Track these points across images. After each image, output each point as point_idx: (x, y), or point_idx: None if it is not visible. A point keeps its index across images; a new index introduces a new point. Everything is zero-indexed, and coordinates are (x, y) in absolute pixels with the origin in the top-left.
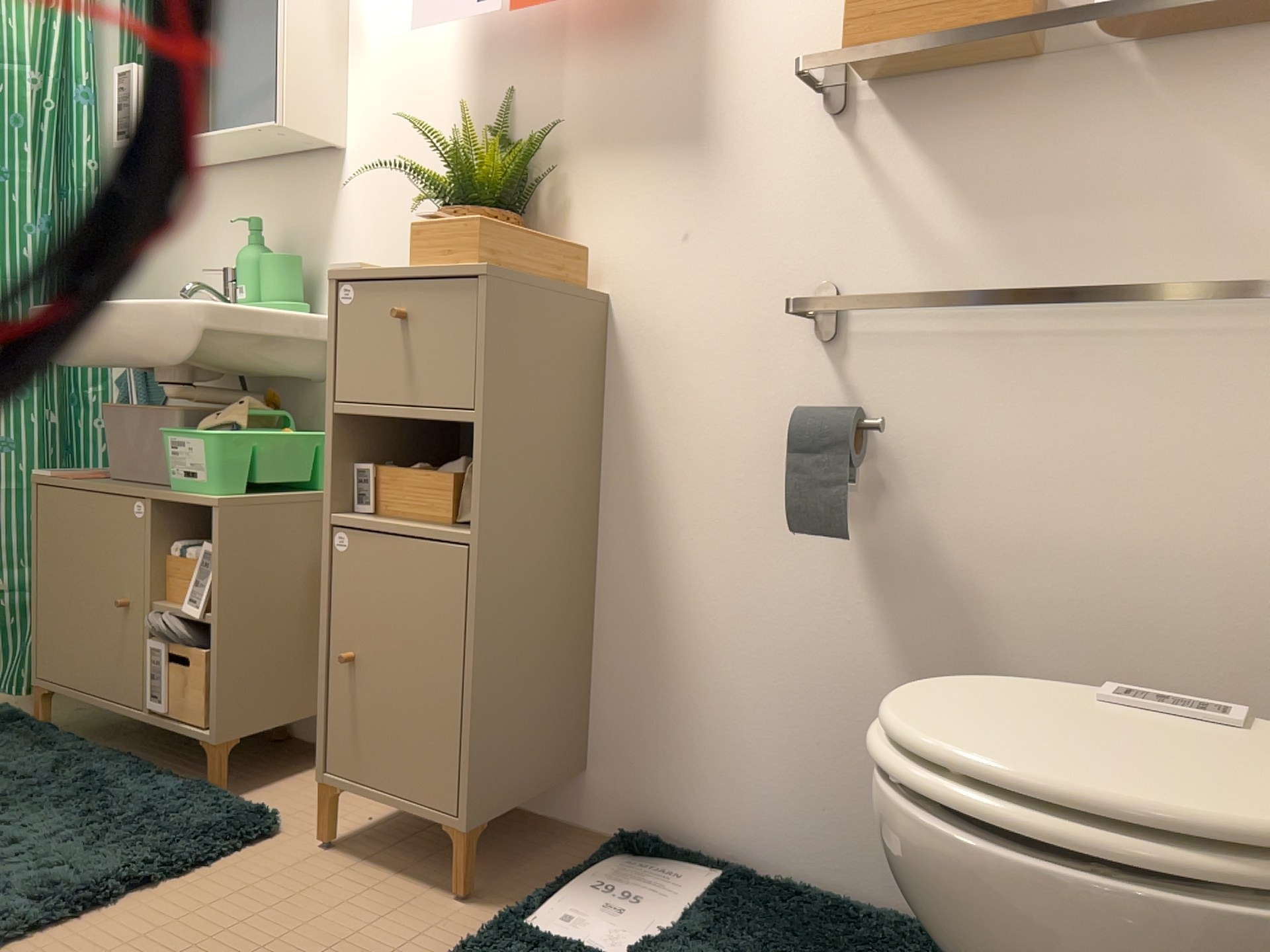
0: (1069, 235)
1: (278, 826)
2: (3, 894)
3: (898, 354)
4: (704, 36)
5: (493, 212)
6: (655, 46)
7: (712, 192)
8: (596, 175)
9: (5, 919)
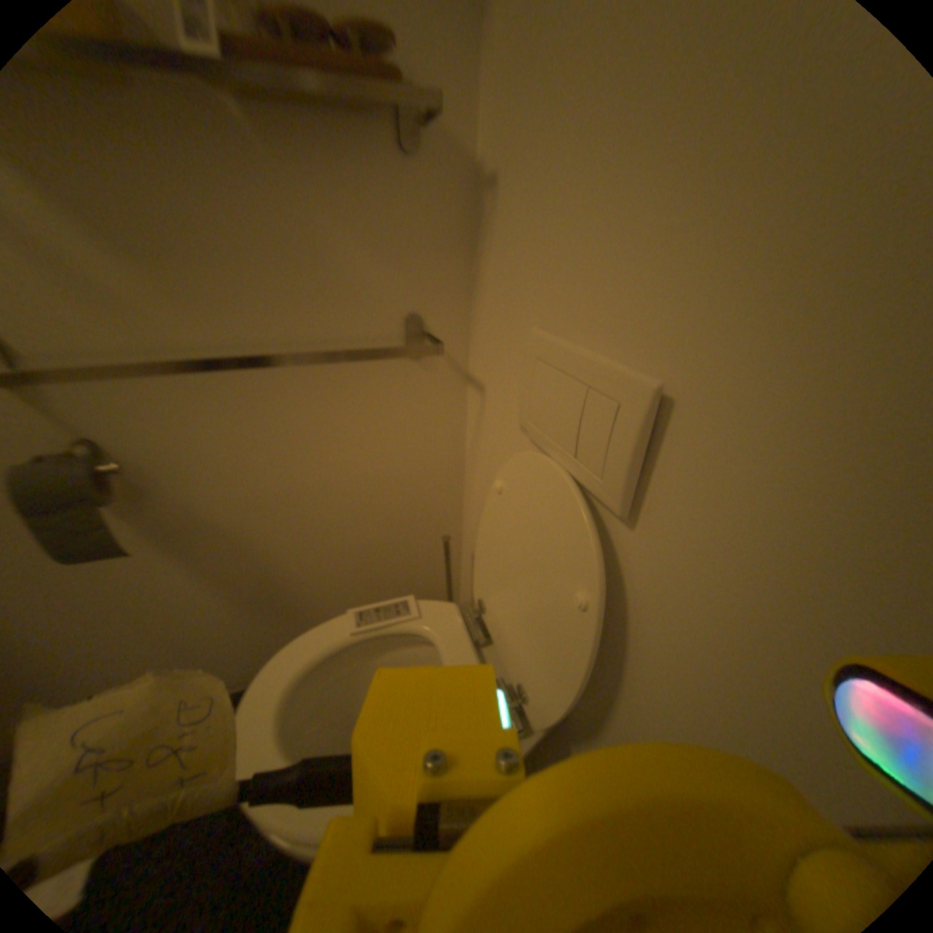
0: (244, 285)
1: None
2: None
3: (119, 393)
4: None
5: None
6: None
7: None
8: None
9: None
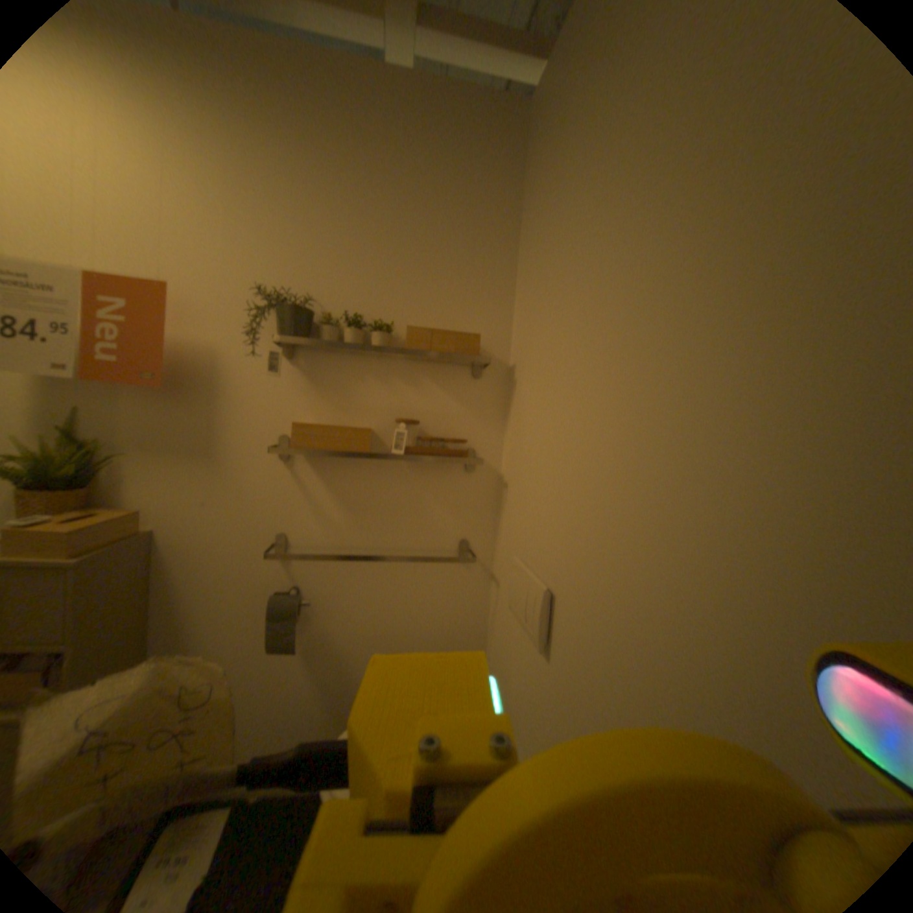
0: (385, 520)
1: None
2: None
3: (317, 564)
4: (215, 405)
5: (63, 487)
6: (183, 403)
7: (220, 484)
8: (143, 464)
9: None
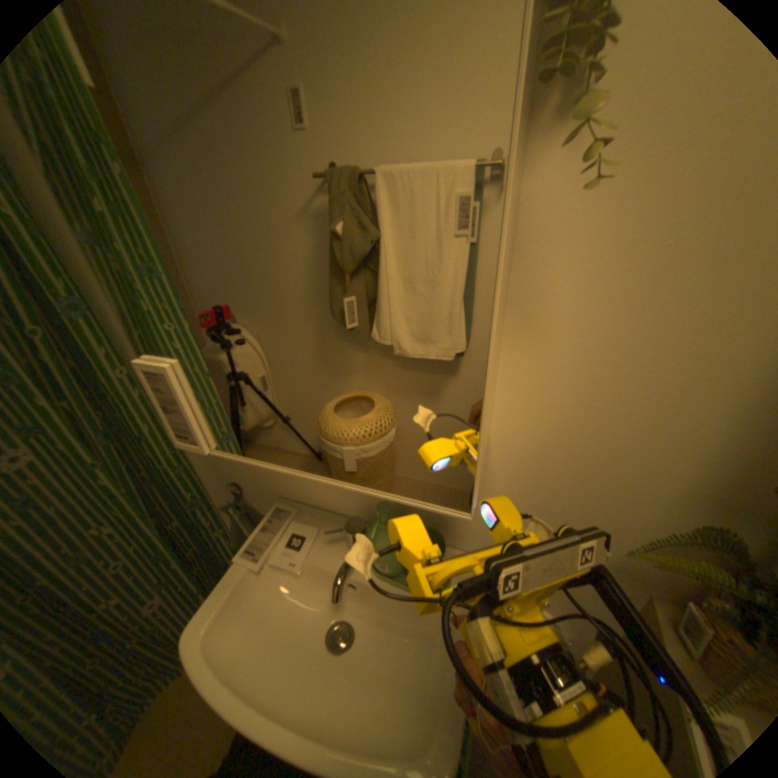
0: None
1: None
2: None
3: None
4: None
5: None
6: None
7: None
8: None
9: None
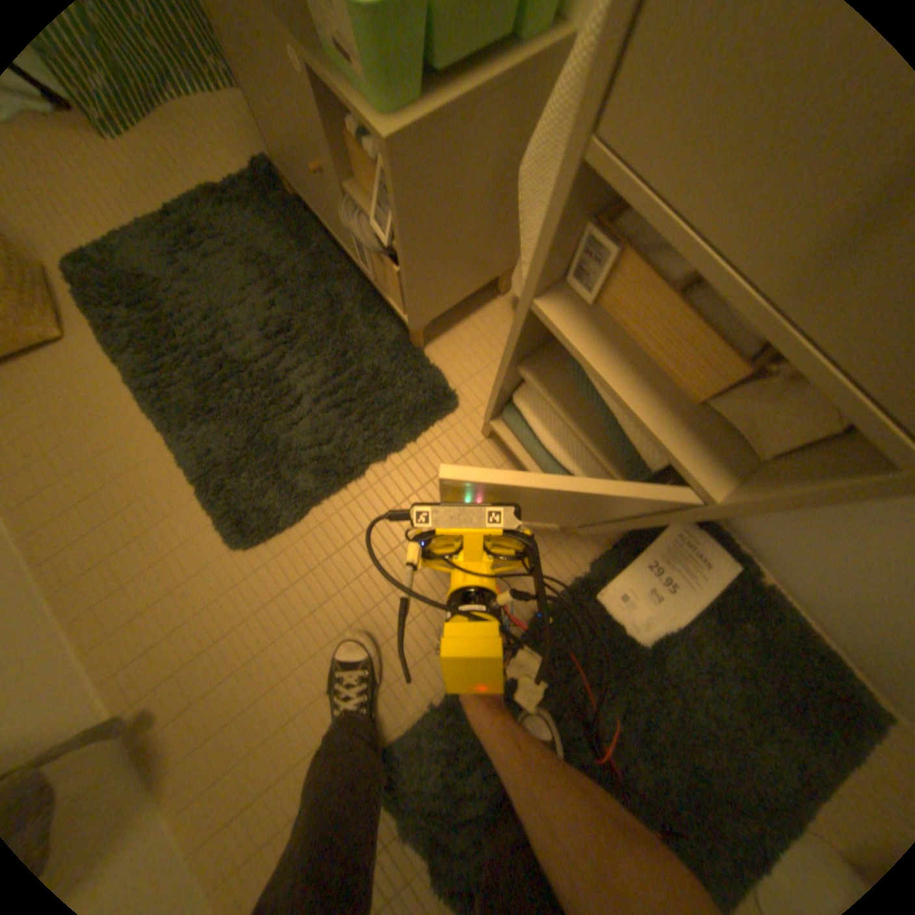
0: None
1: (453, 407)
2: (296, 478)
3: None
4: None
5: None
6: None
7: None
8: None
9: (301, 506)
